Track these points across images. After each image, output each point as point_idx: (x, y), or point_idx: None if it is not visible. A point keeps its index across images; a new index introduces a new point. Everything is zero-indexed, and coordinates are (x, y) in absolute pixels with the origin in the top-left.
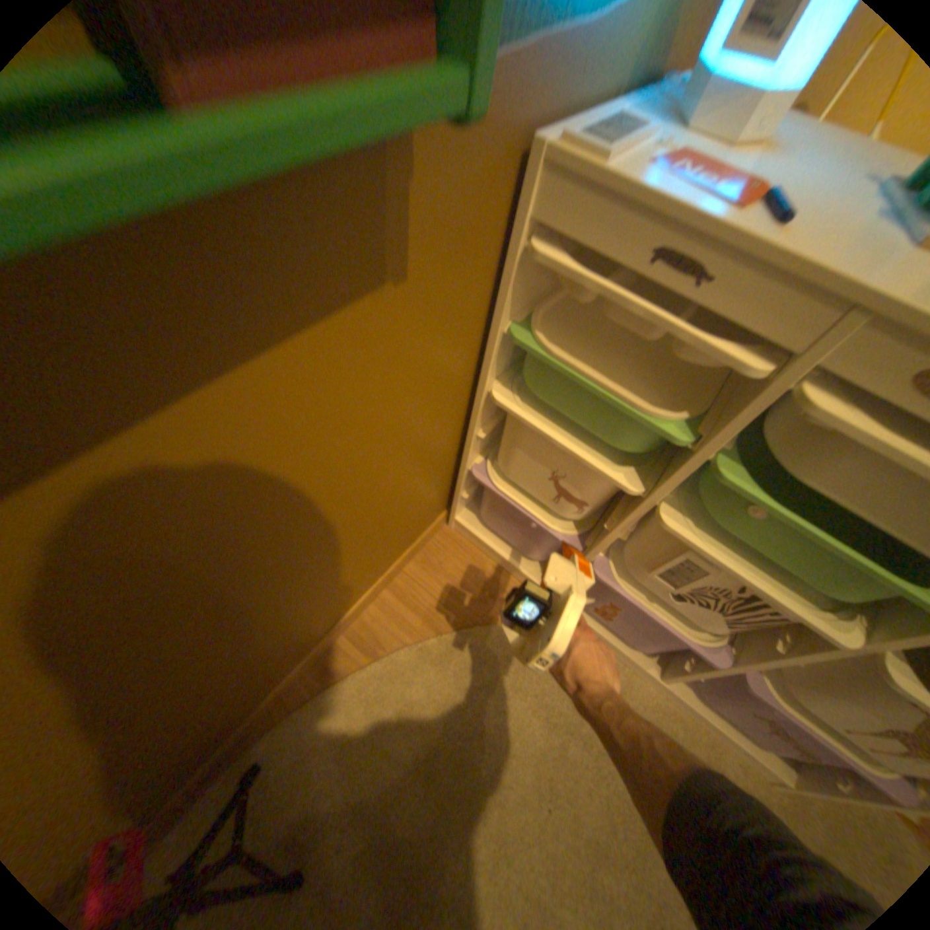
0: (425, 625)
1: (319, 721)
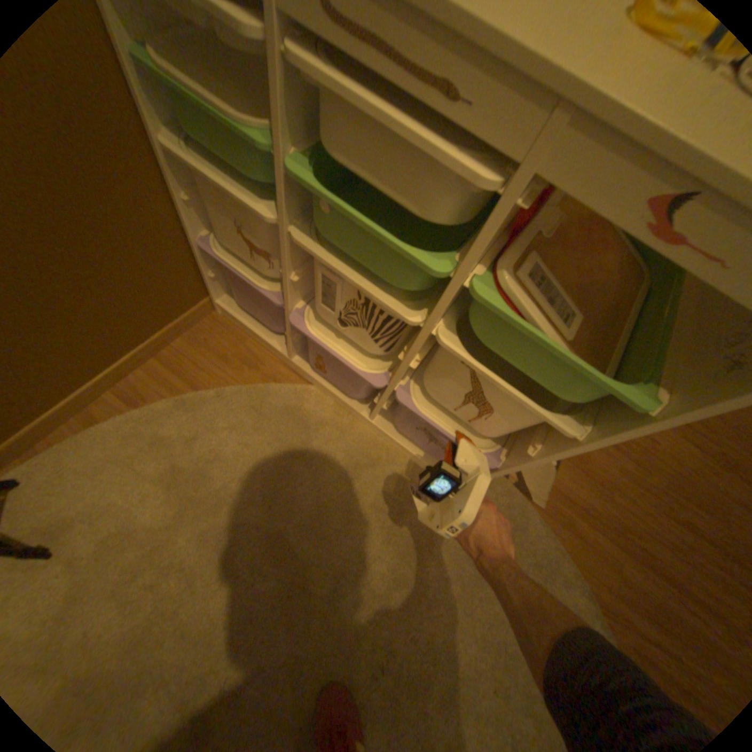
0: (185, 385)
1: (78, 451)
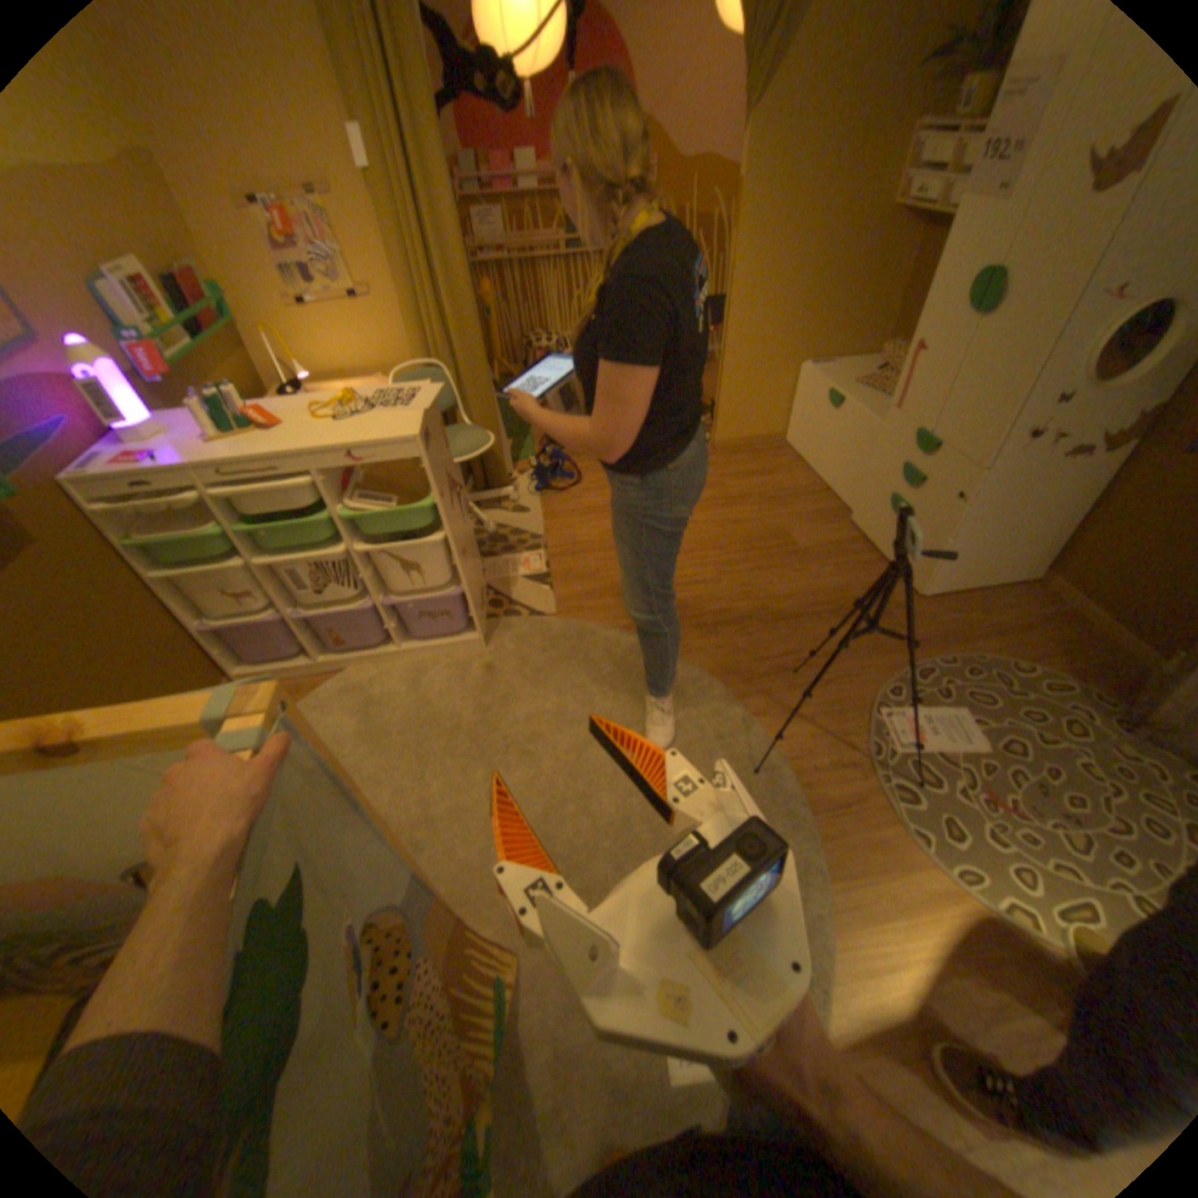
0: None
1: None
